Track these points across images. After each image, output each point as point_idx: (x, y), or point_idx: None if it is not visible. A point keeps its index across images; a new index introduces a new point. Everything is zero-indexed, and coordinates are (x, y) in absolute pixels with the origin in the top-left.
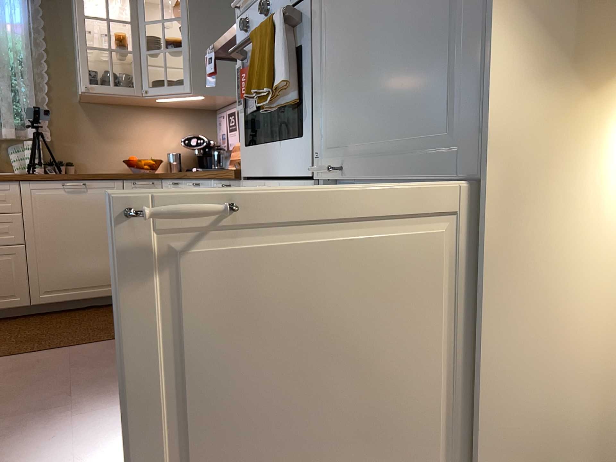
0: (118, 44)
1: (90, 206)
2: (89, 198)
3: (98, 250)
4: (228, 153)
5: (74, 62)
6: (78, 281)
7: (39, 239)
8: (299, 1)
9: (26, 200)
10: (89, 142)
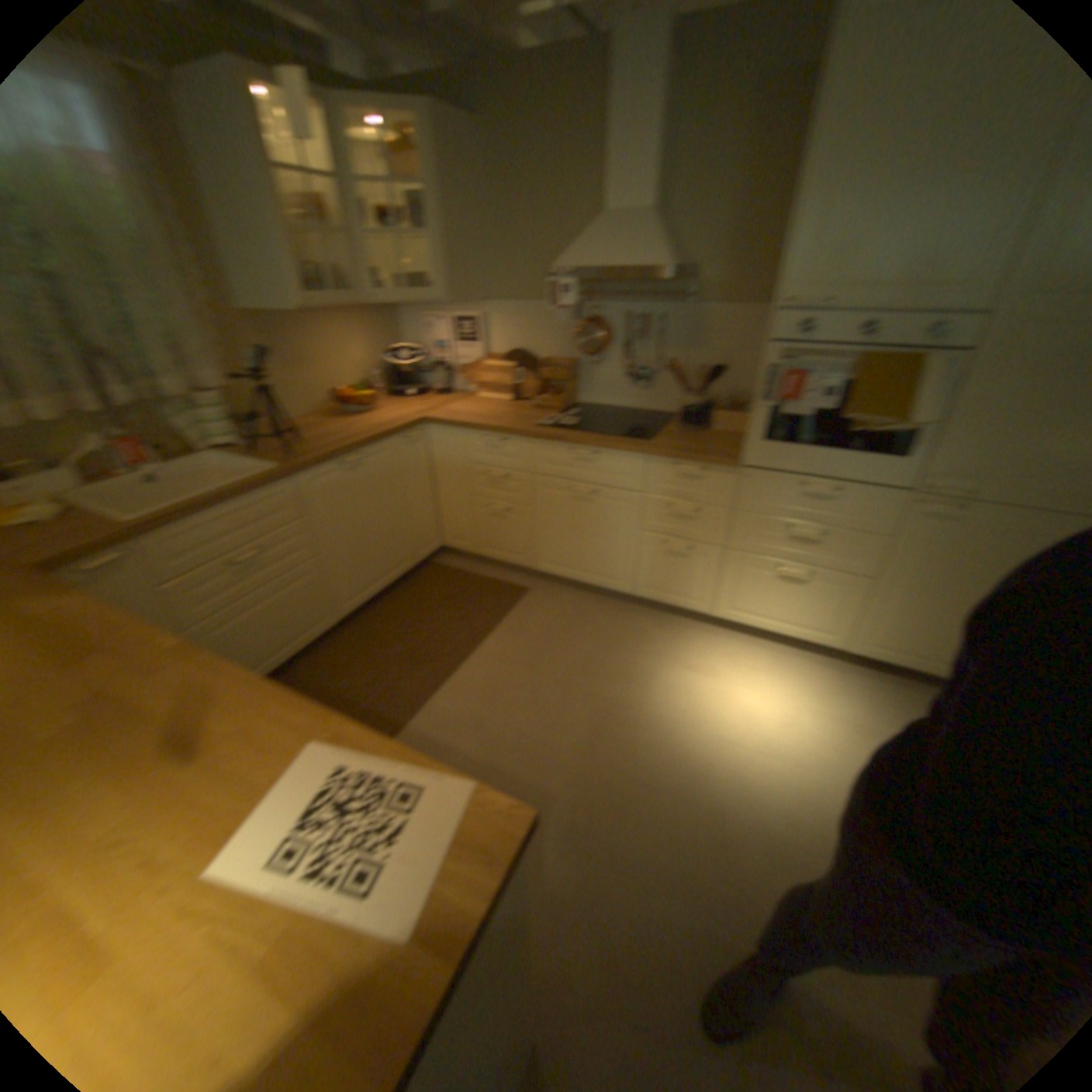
0: (305, 210)
1: (375, 480)
2: (373, 470)
3: (390, 530)
4: (446, 365)
5: (221, 236)
6: (379, 573)
7: (336, 542)
8: (942, 346)
9: (313, 497)
10: (274, 376)
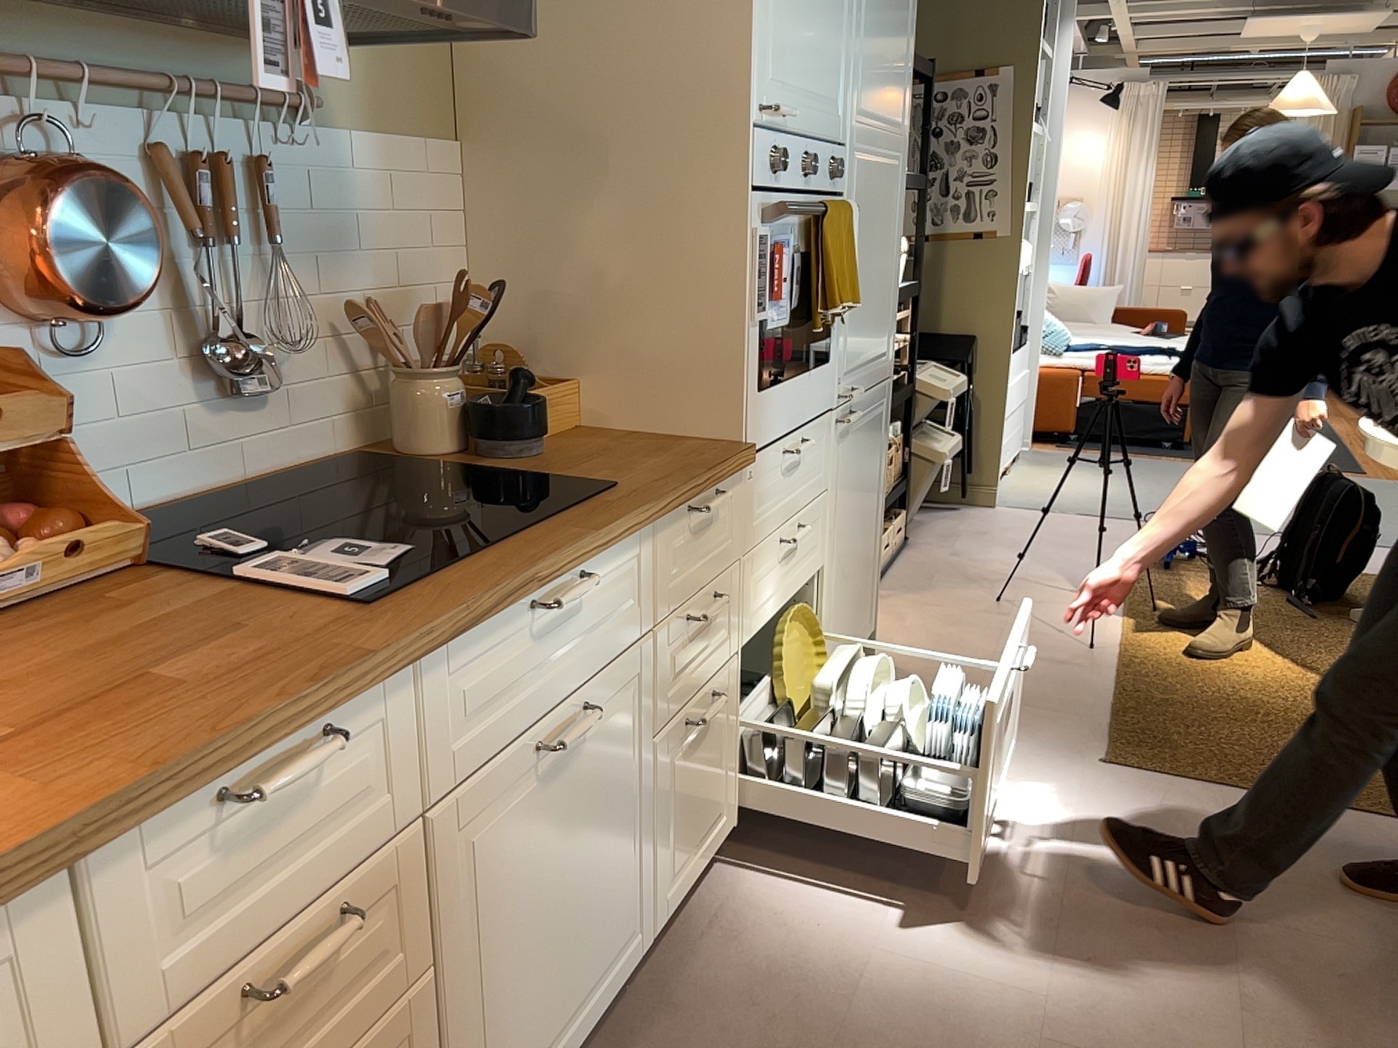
0: None
1: None
2: None
3: None
4: None
5: None
6: None
7: None
8: (834, 194)
9: None
10: None
